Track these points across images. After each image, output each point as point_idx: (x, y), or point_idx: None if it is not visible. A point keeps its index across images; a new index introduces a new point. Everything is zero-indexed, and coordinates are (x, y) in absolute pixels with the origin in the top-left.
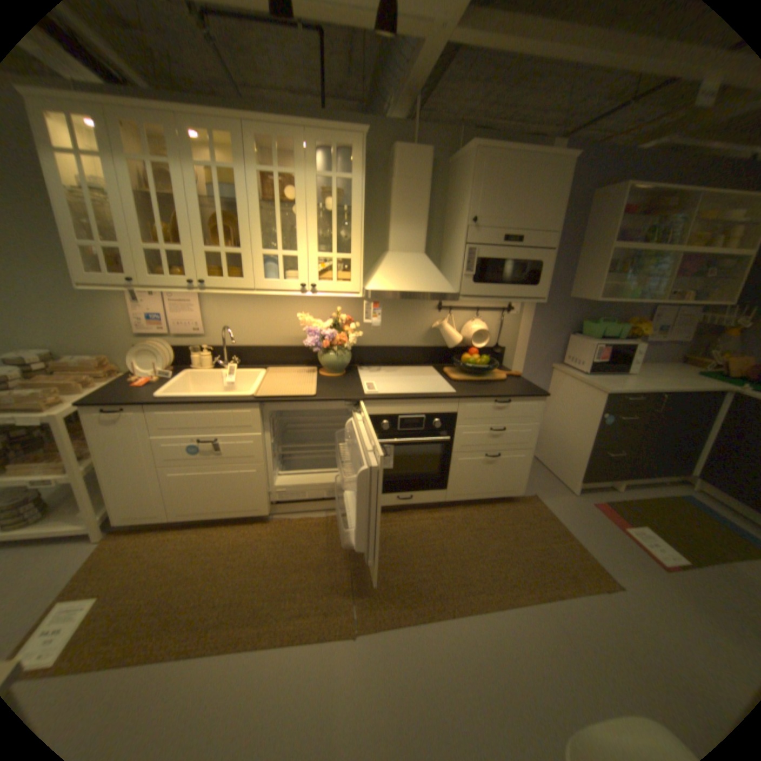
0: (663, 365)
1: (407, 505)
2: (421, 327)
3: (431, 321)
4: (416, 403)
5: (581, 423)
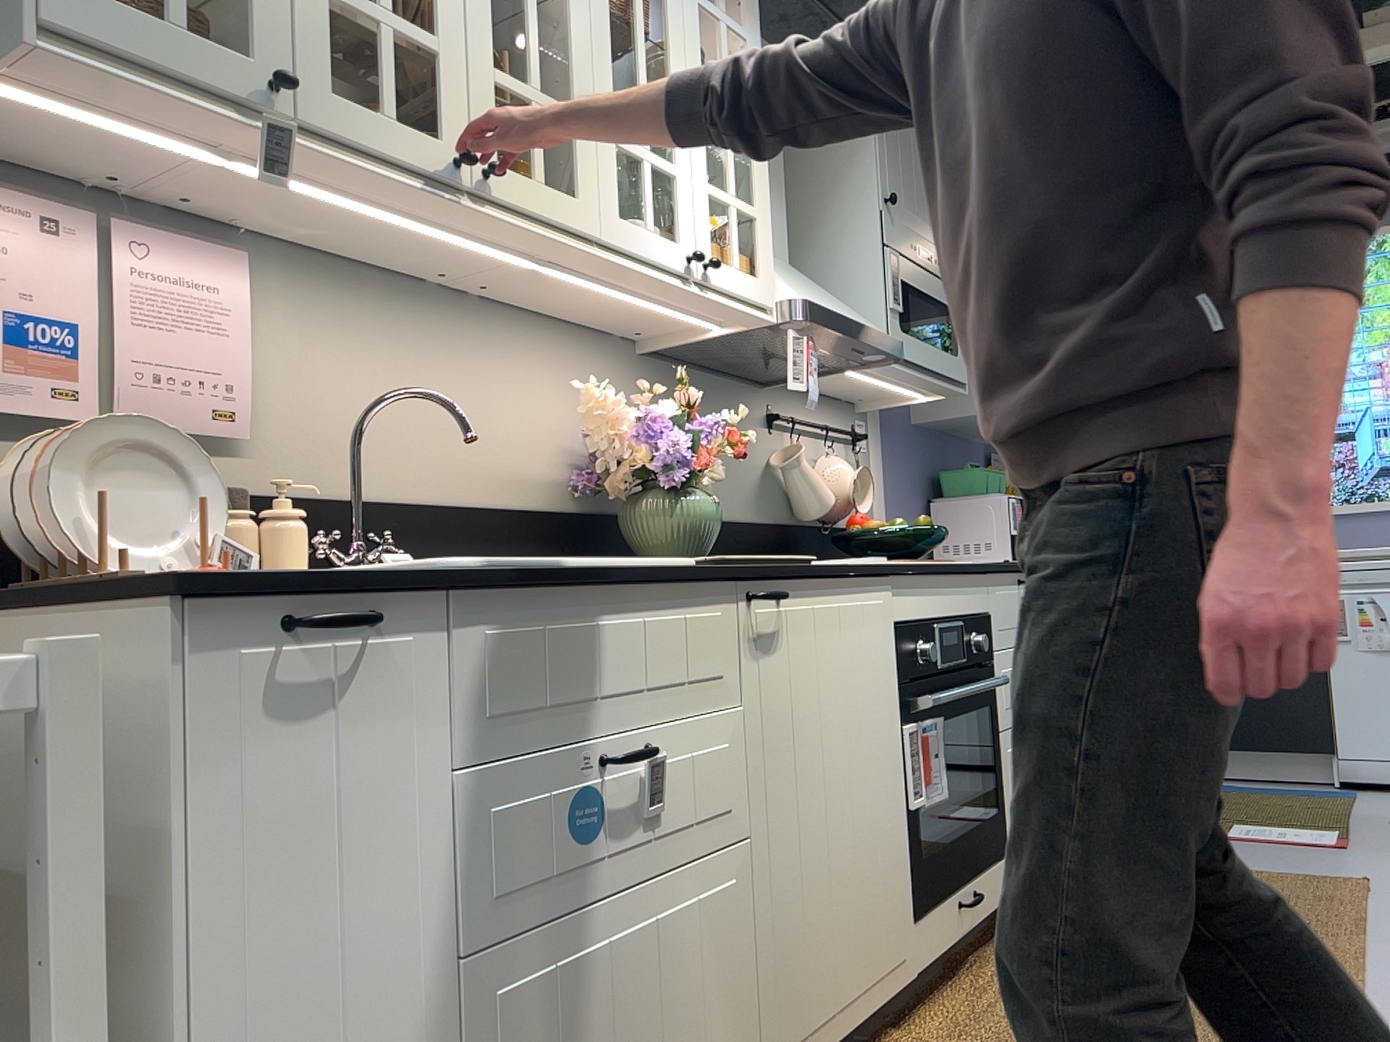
0: None
1: (972, 927)
2: (752, 468)
3: (764, 453)
4: (949, 583)
5: None
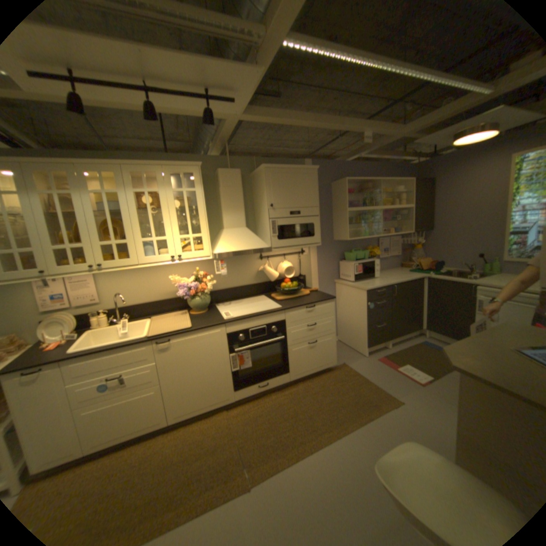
0: (391, 270)
1: (266, 390)
2: (252, 271)
3: (257, 266)
4: (258, 318)
5: (357, 312)
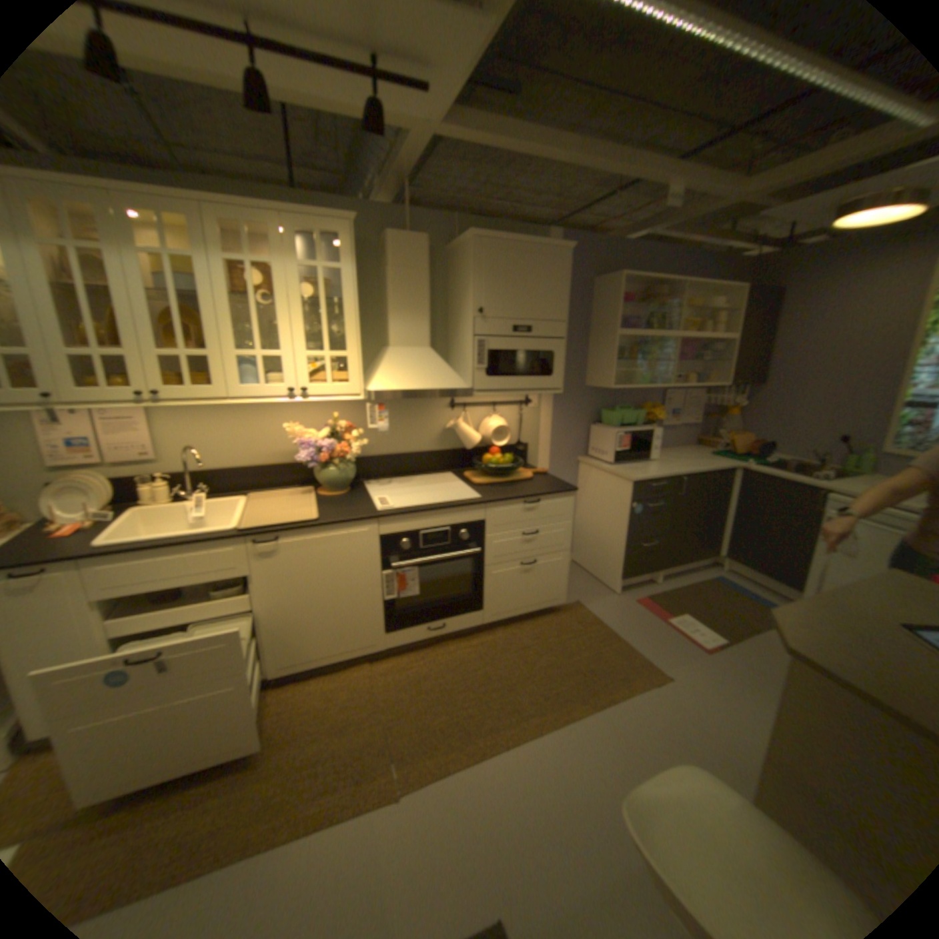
0: (681, 449)
1: (441, 635)
2: (435, 428)
3: (445, 420)
4: (439, 513)
5: (613, 516)
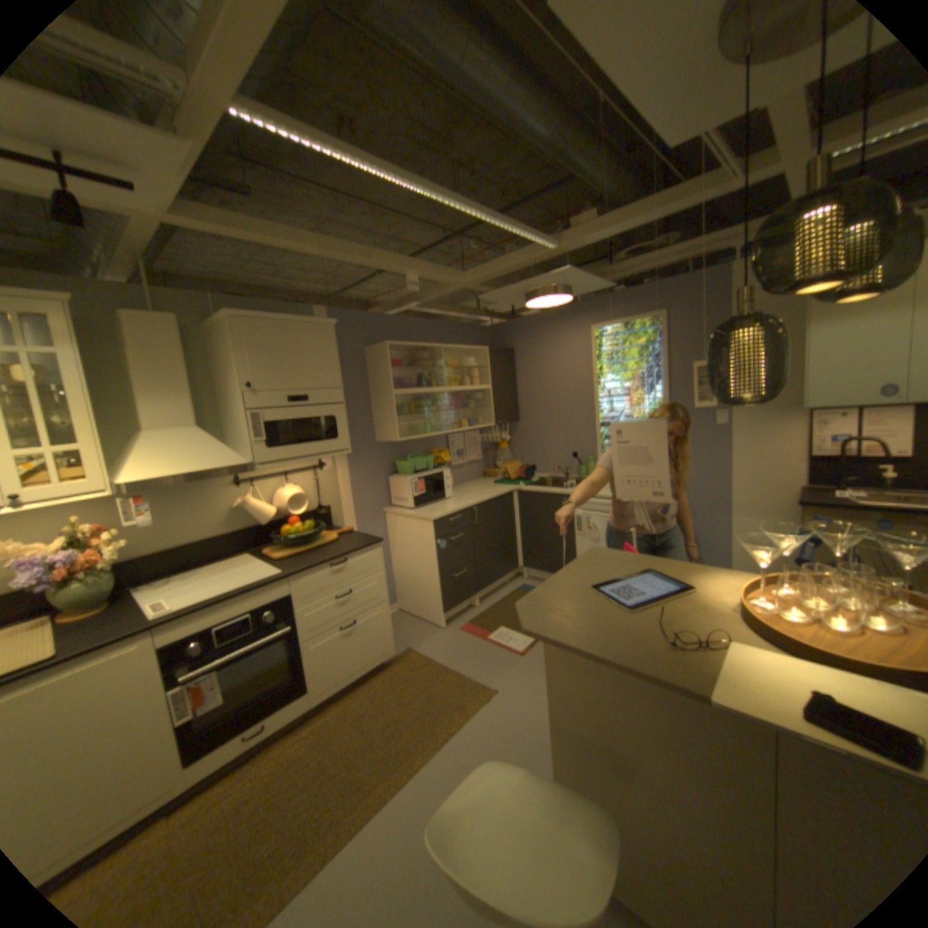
0: (470, 483)
1: (259, 742)
2: (219, 510)
3: (230, 499)
4: (232, 602)
5: (423, 556)
